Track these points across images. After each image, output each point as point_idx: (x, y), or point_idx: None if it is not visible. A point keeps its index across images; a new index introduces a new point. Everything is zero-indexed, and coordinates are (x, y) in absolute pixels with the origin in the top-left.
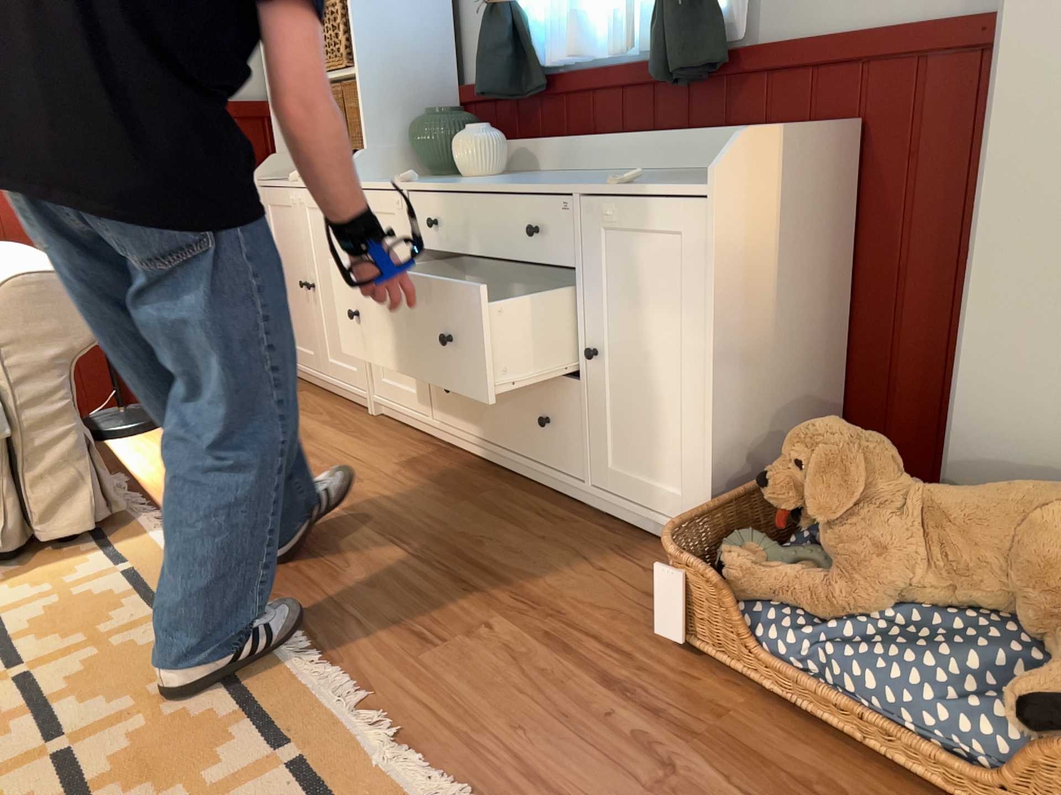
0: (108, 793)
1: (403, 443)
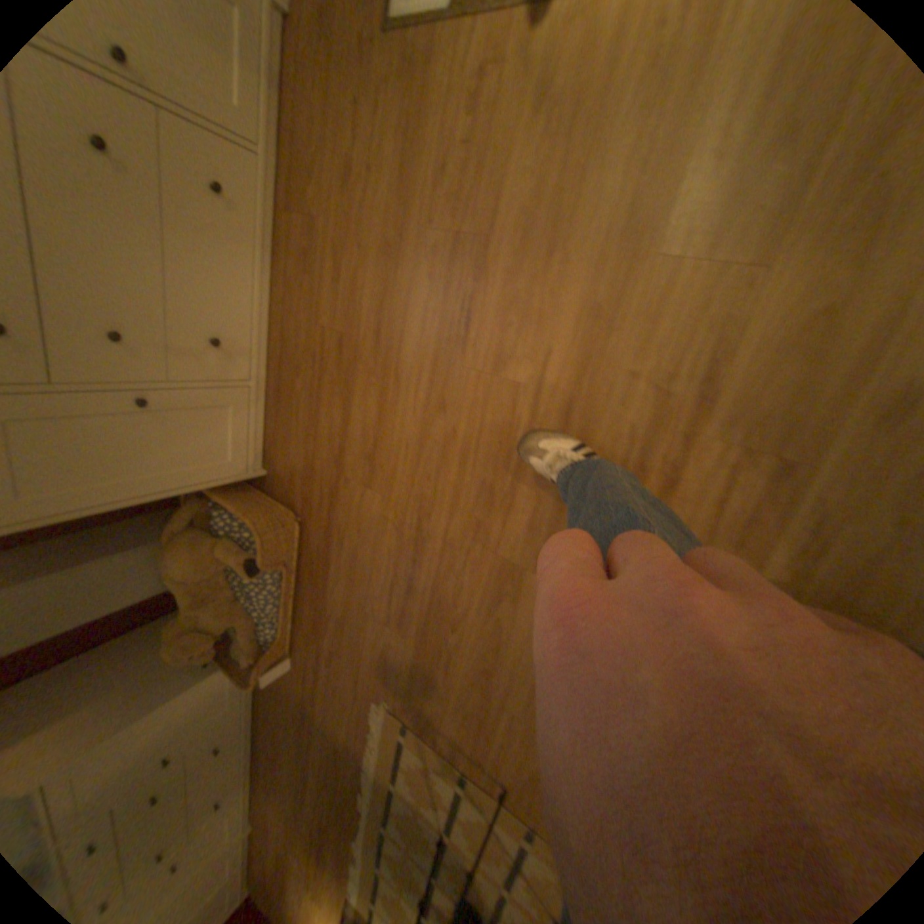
0: (424, 845)
1: (252, 800)
